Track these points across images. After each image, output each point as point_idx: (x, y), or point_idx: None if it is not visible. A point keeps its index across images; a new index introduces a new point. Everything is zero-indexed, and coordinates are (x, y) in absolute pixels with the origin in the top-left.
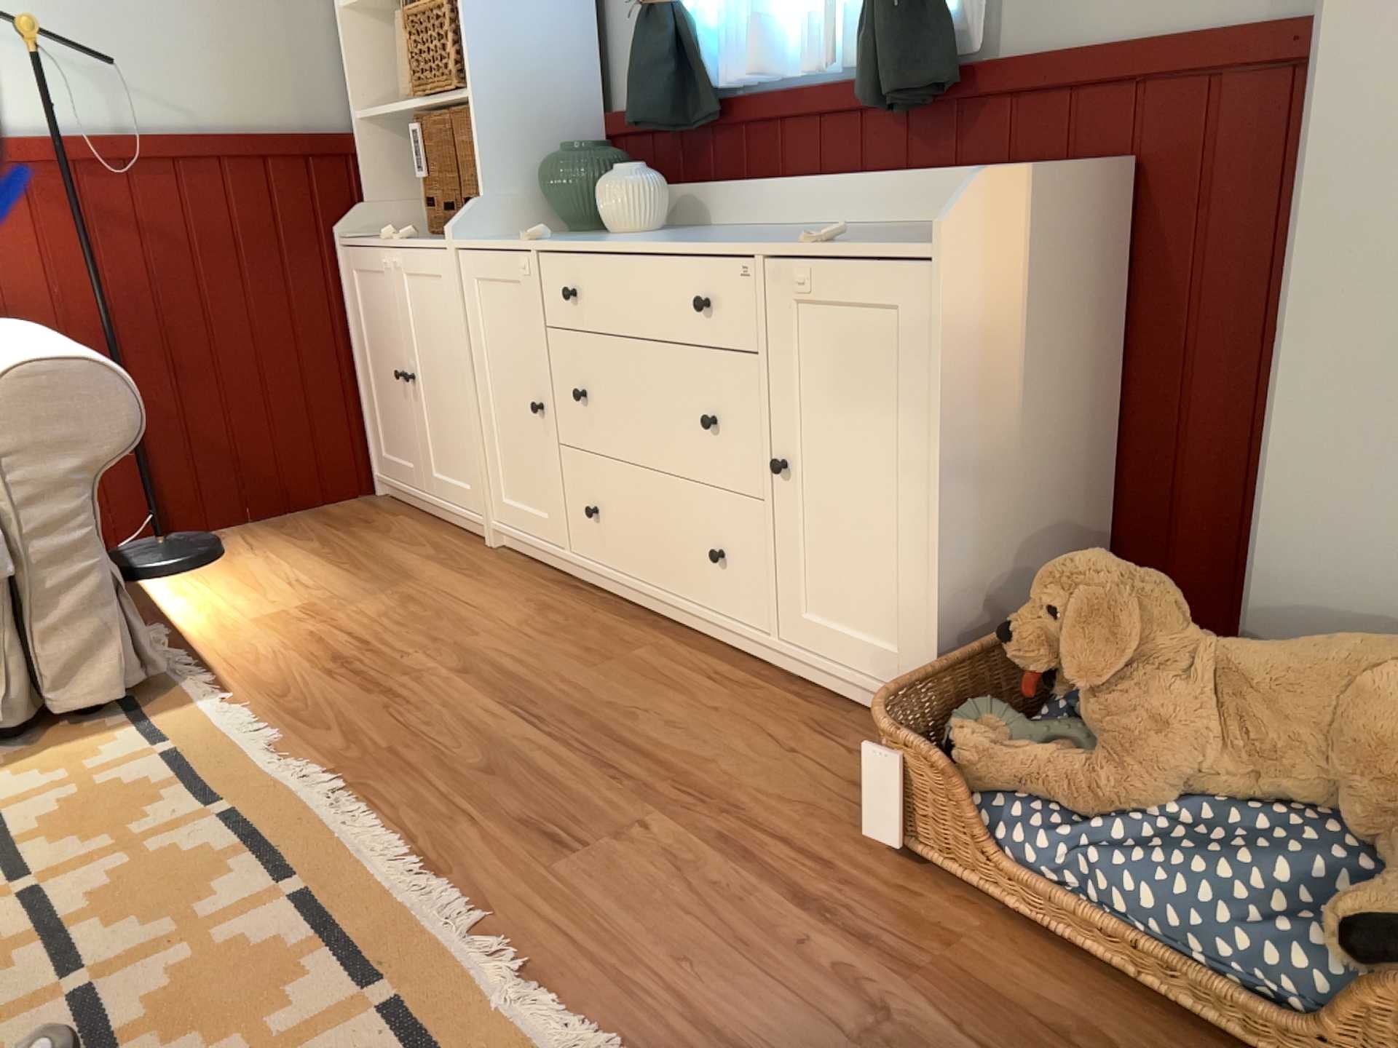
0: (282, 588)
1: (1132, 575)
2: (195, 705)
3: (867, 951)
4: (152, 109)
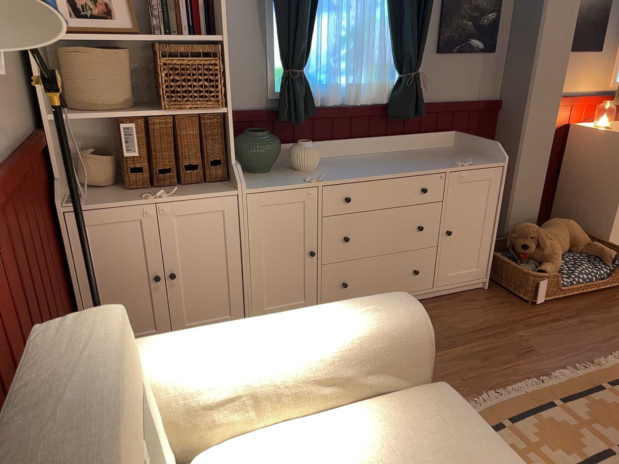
0: None
1: (533, 225)
2: None
3: (572, 318)
4: None
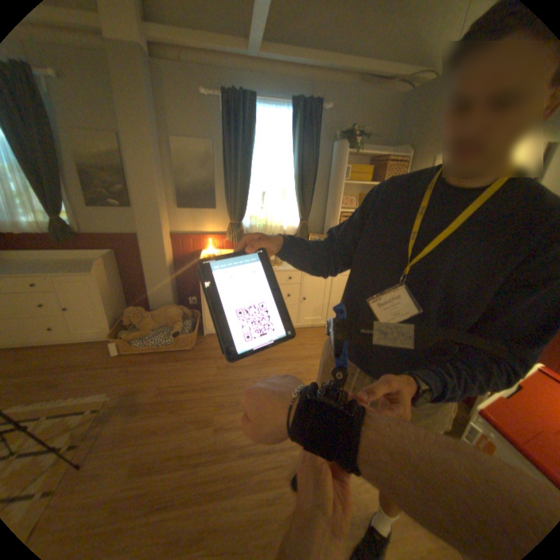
0: None
1: (137, 309)
2: None
3: (120, 368)
4: None
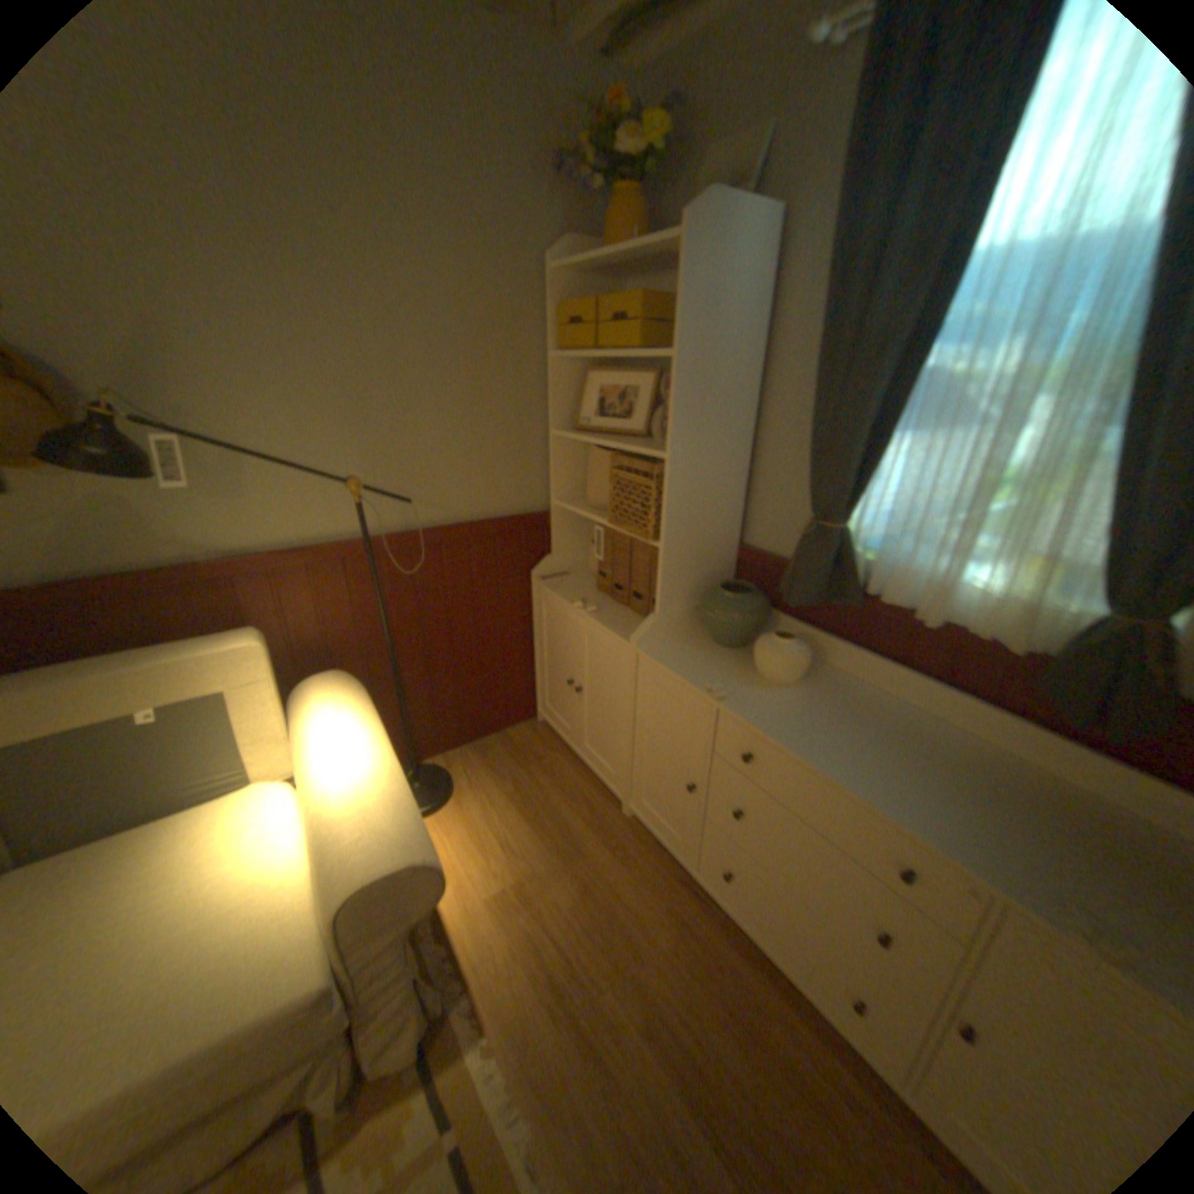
0: (497, 852)
1: None
2: (463, 1062)
3: None
4: (427, 508)
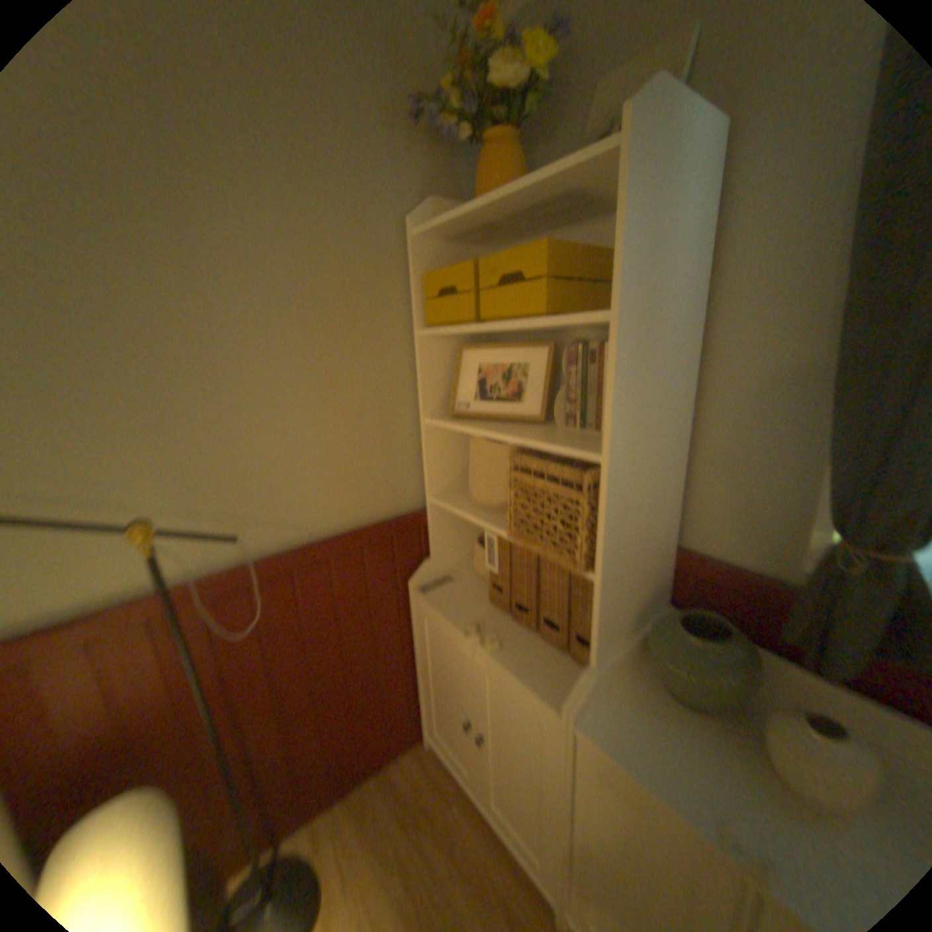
0: None
1: None
2: None
3: None
4: (269, 532)
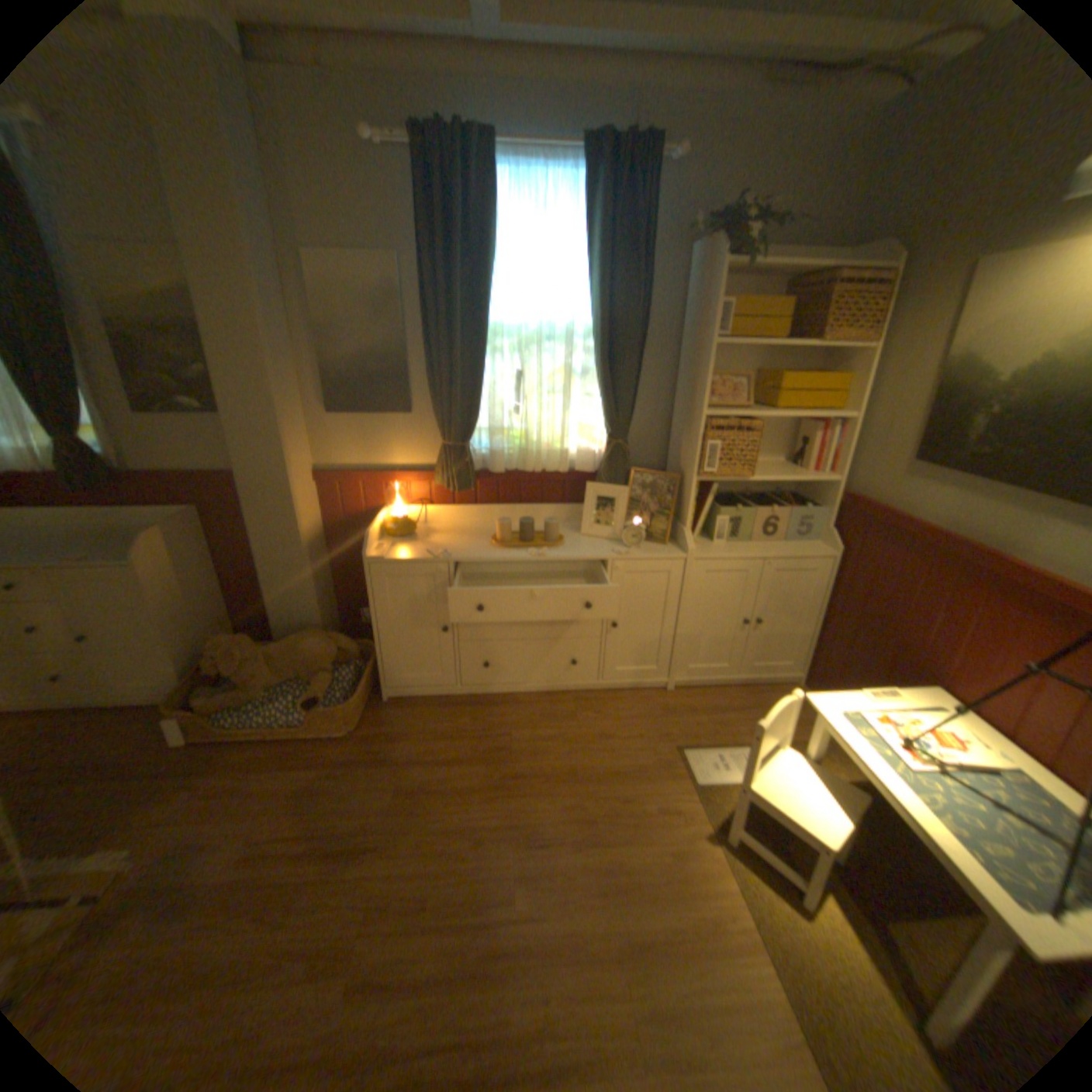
0: None
1: (233, 640)
2: None
3: (183, 779)
4: None
